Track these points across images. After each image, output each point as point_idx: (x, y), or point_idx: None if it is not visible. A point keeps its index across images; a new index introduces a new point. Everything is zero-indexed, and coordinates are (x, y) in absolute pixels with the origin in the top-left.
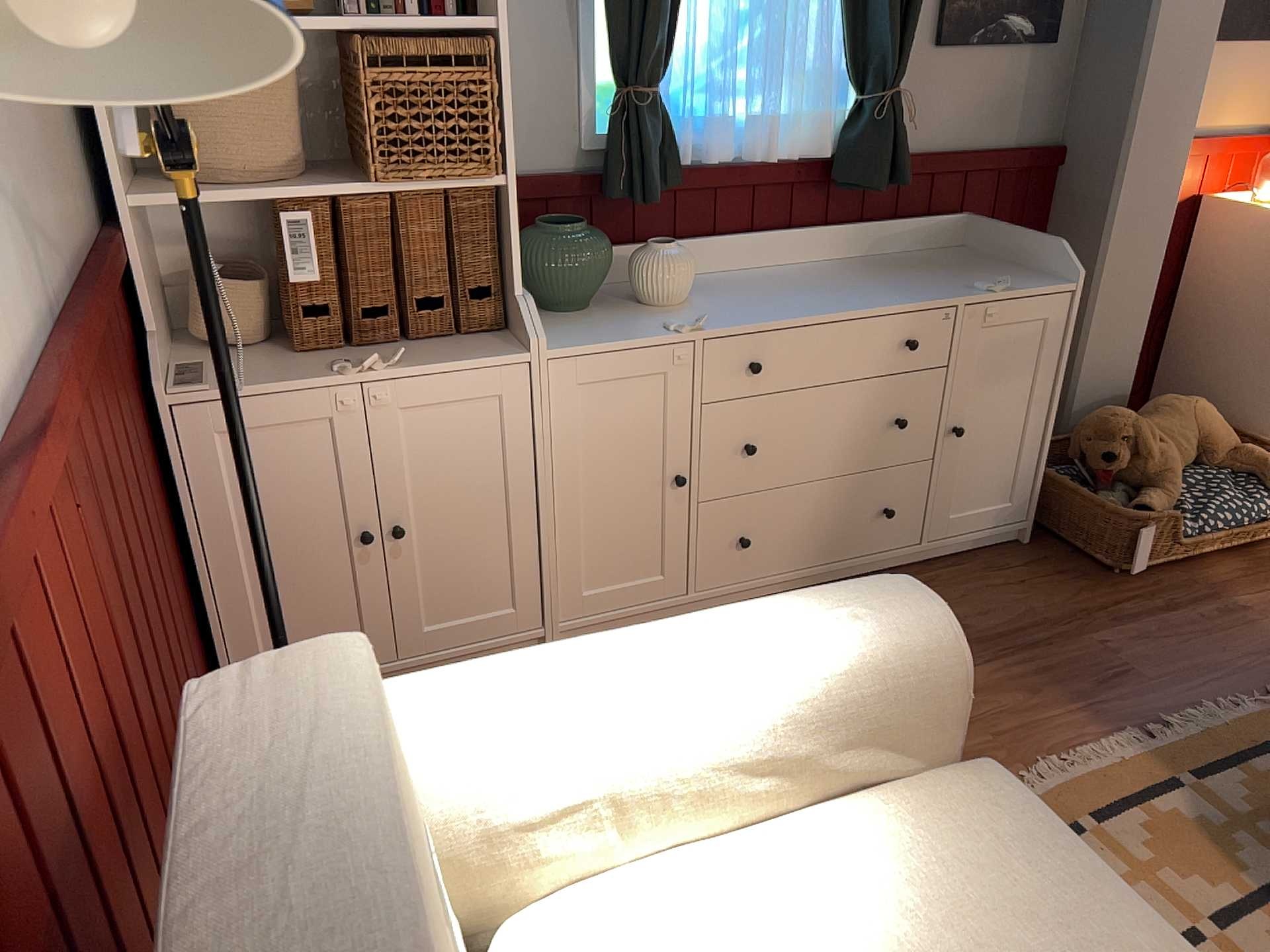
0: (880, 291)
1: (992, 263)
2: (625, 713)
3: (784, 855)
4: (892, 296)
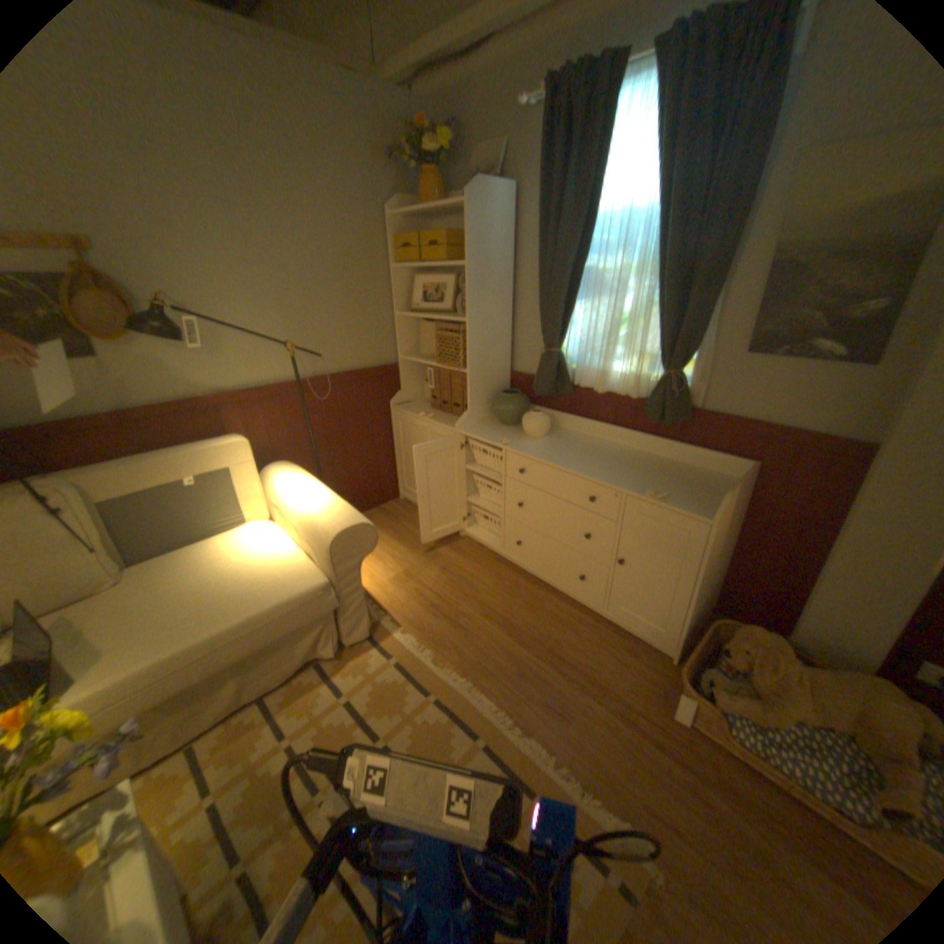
0: (609, 470)
1: (720, 493)
2: (291, 496)
3: (284, 549)
4: (603, 473)
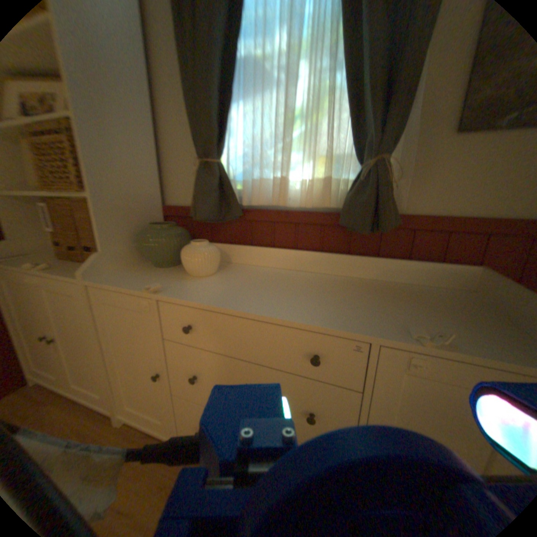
0: (324, 304)
1: (482, 312)
2: None
3: None
4: (323, 311)
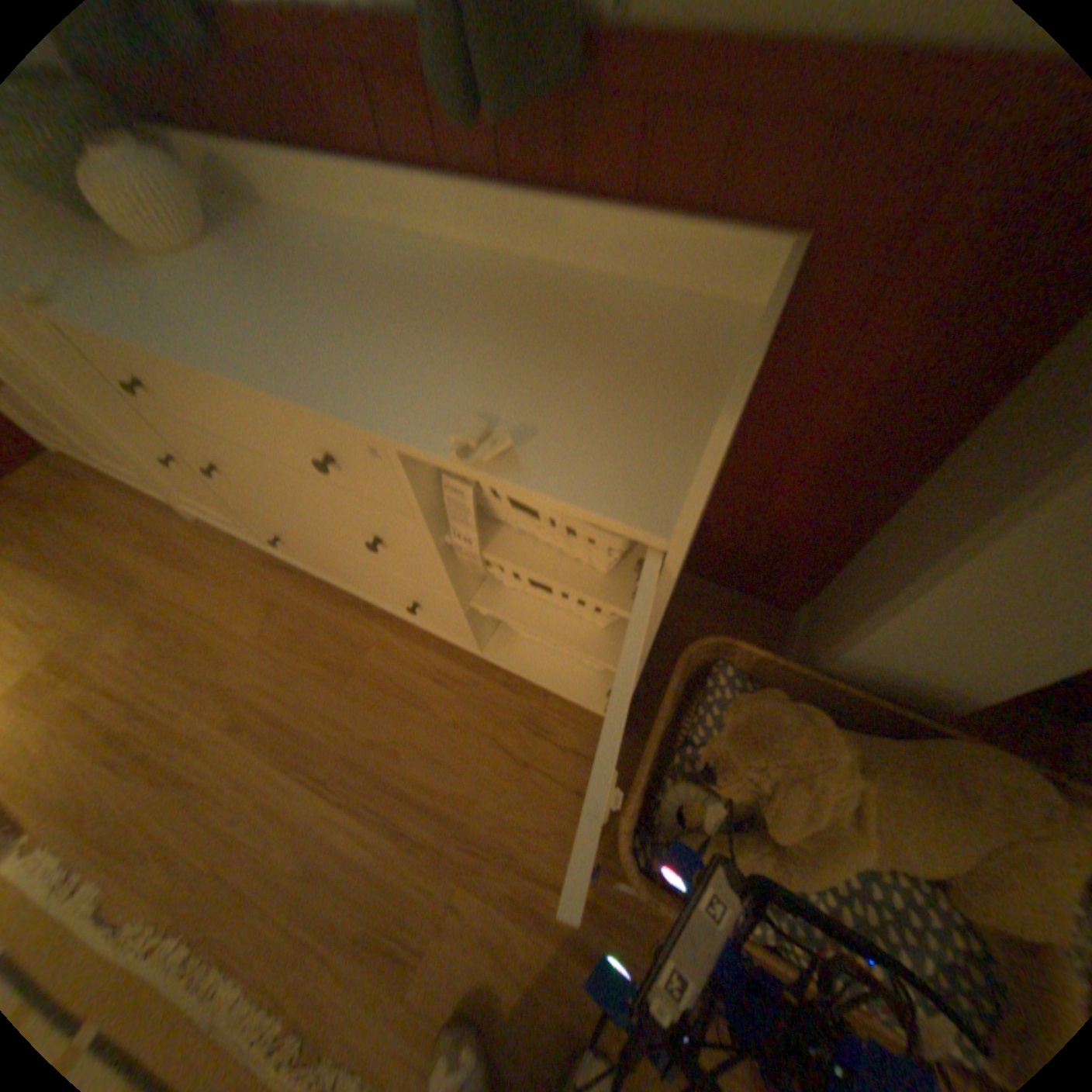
0: (358, 345)
1: (693, 375)
2: None
3: None
4: (335, 366)
